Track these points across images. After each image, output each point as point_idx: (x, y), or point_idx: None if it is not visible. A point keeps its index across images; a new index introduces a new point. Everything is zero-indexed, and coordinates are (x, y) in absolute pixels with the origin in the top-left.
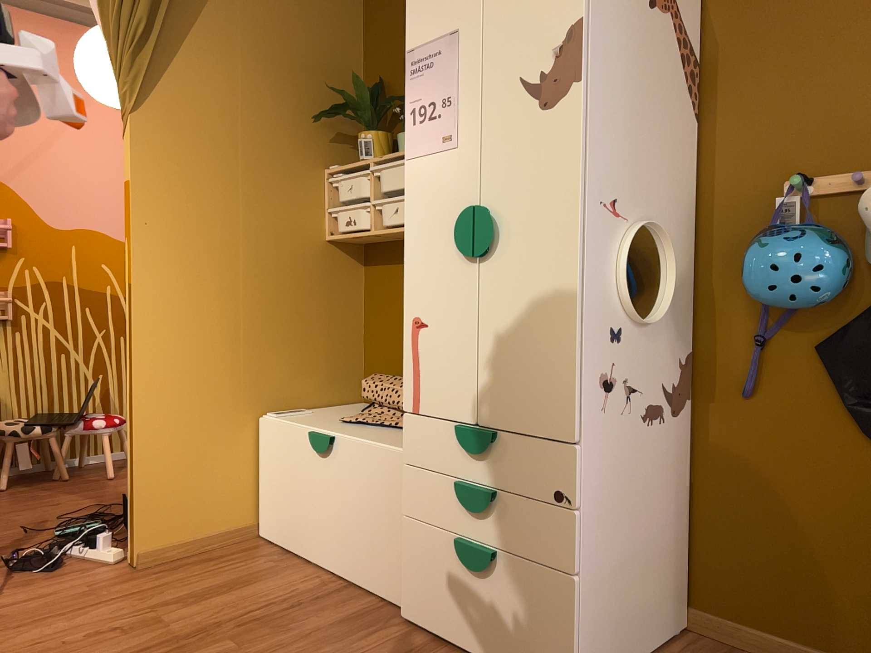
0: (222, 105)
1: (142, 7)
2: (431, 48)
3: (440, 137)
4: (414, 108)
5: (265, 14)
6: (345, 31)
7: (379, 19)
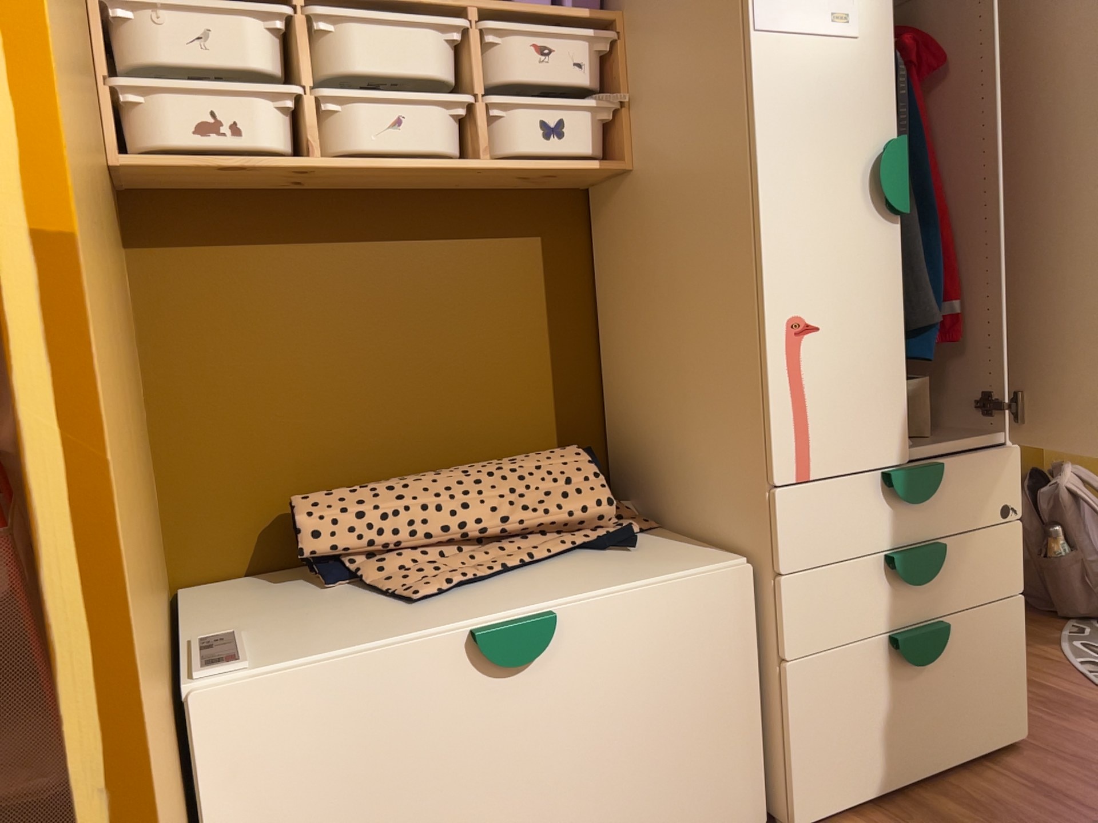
0: None
1: None
2: None
3: (827, 12)
4: None
5: None
6: None
7: None
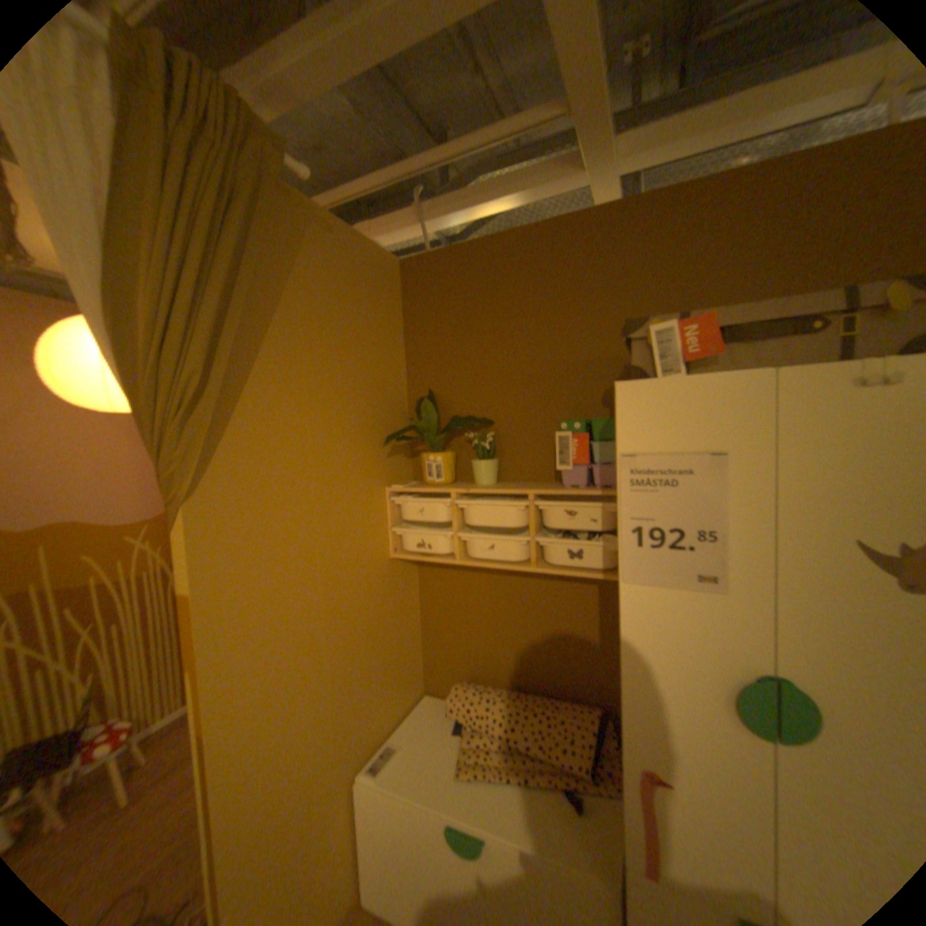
0: (291, 453)
1: (189, 351)
2: (672, 460)
3: (695, 574)
4: (640, 526)
5: (325, 333)
6: (390, 341)
7: (424, 330)
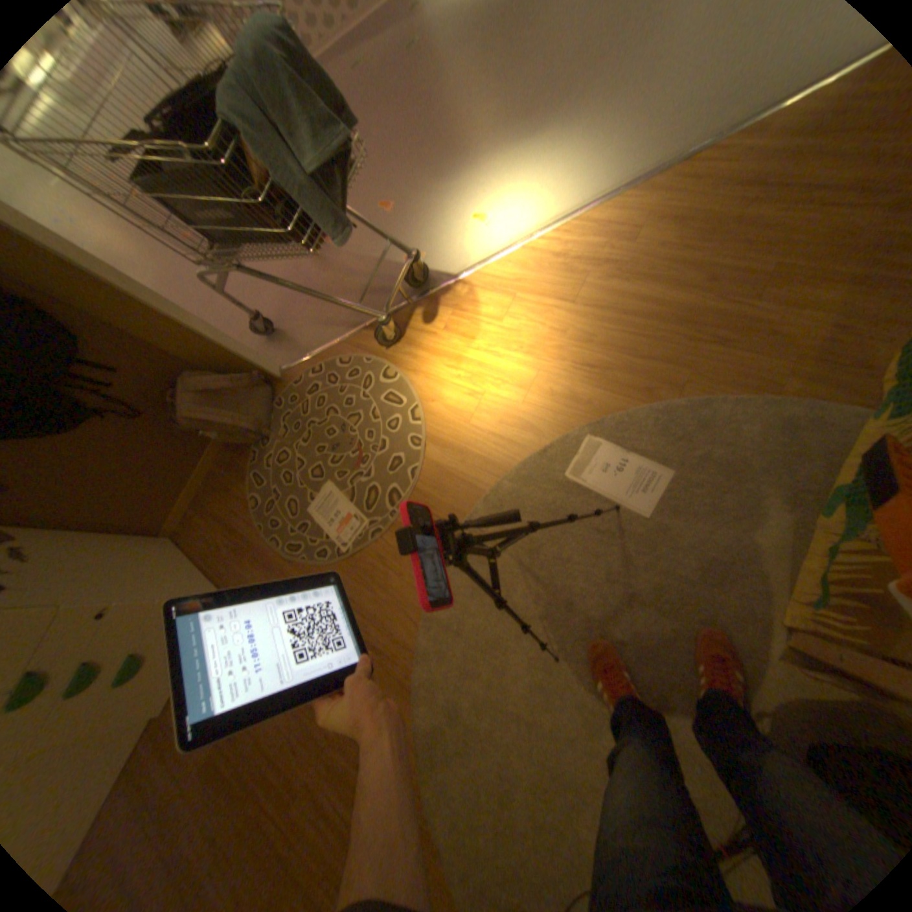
0: None
1: None
2: None
3: None
4: None
5: None
6: None
7: None
